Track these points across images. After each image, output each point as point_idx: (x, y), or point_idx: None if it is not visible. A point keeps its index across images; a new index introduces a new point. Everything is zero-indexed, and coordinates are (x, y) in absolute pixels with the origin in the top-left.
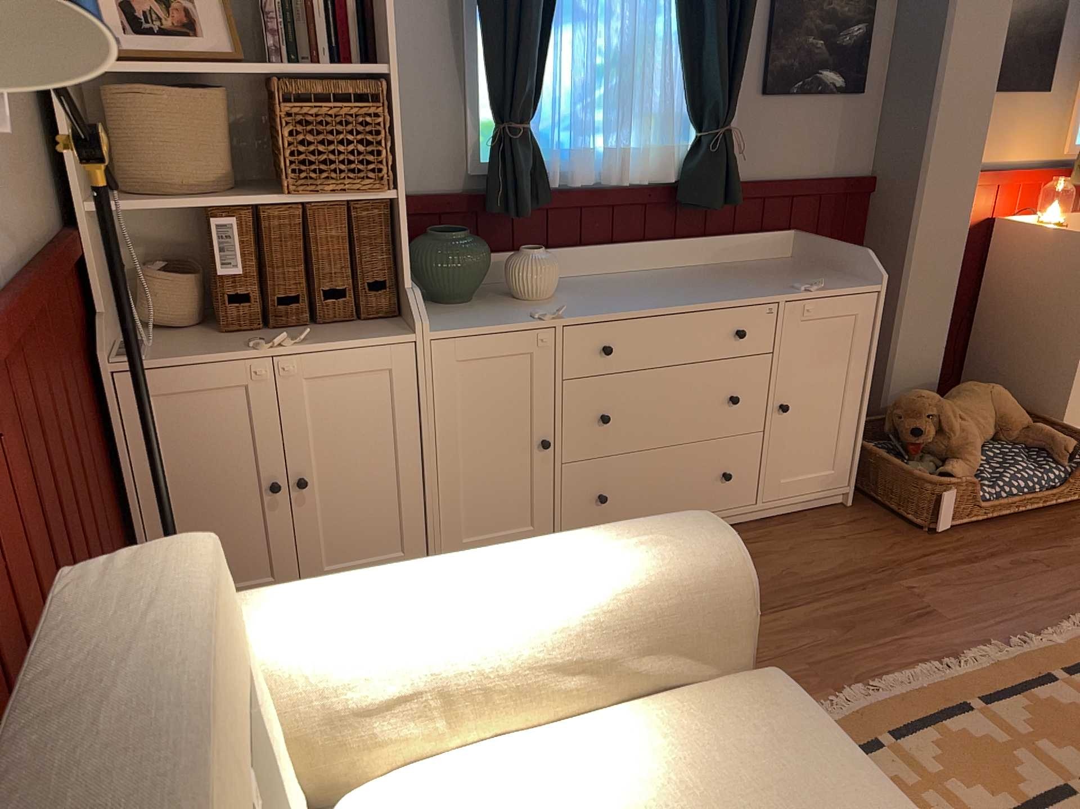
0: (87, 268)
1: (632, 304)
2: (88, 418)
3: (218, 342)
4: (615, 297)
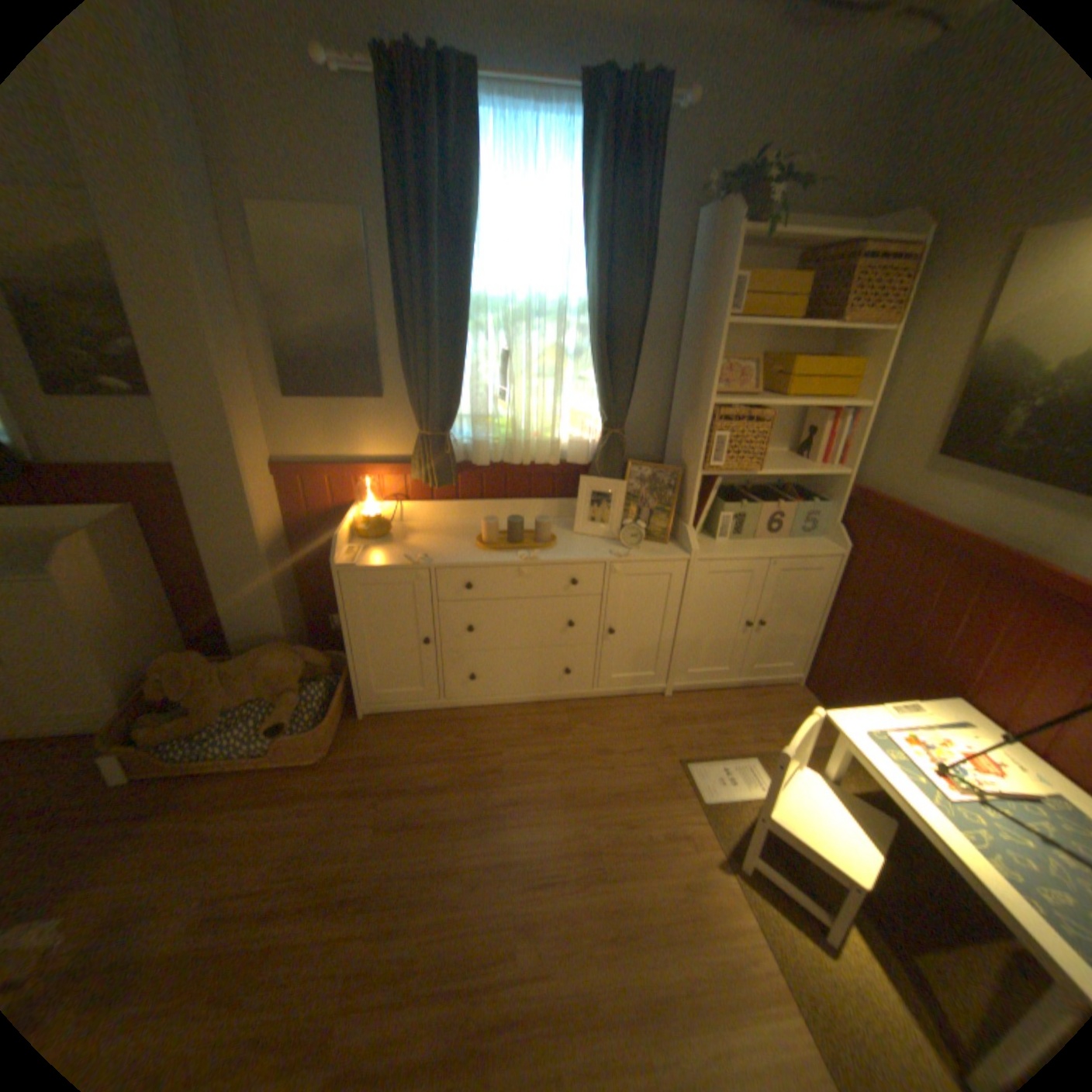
0: None
1: None
2: None
3: None
4: None
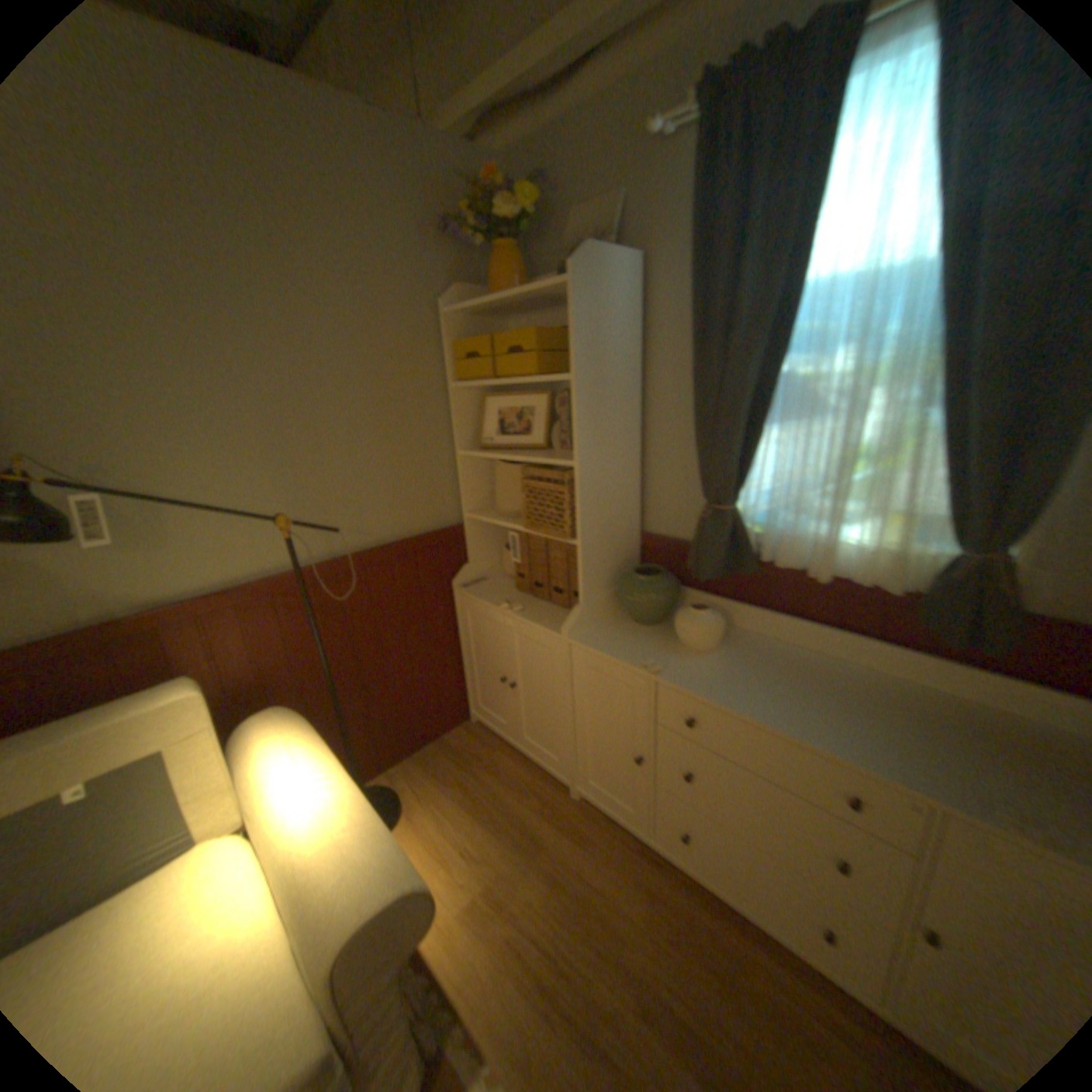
0: (468, 540)
1: (742, 698)
2: (430, 608)
3: (508, 592)
4: (756, 681)
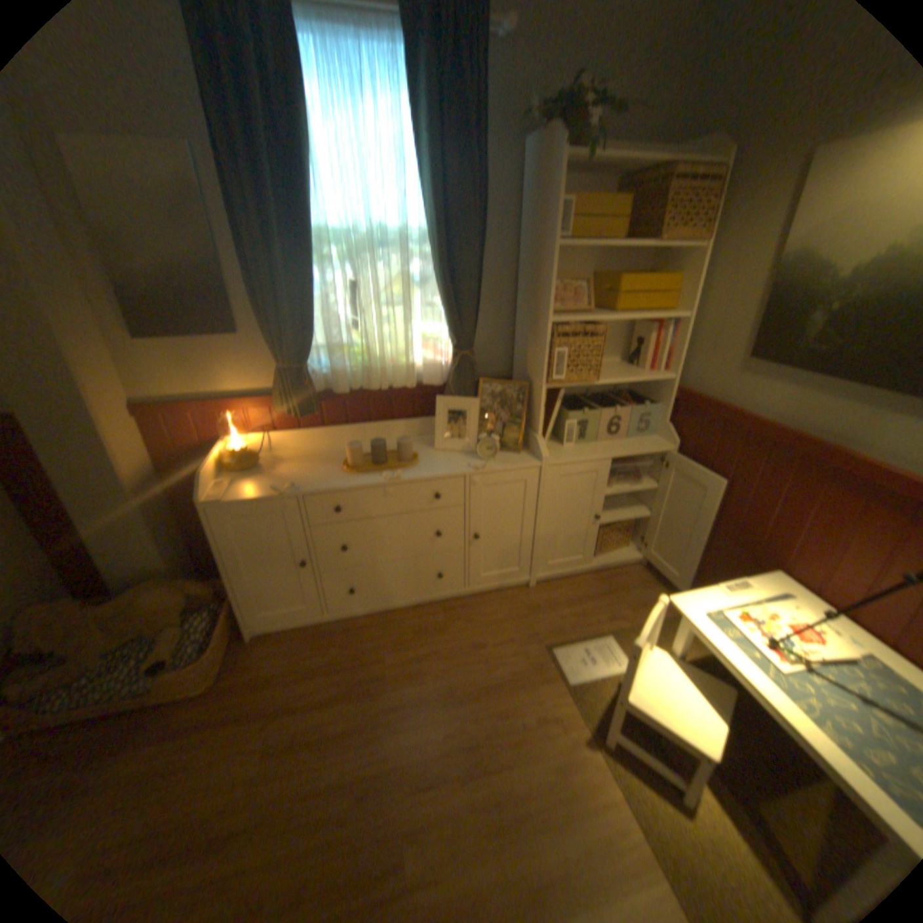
0: None
1: None
2: None
3: None
4: None
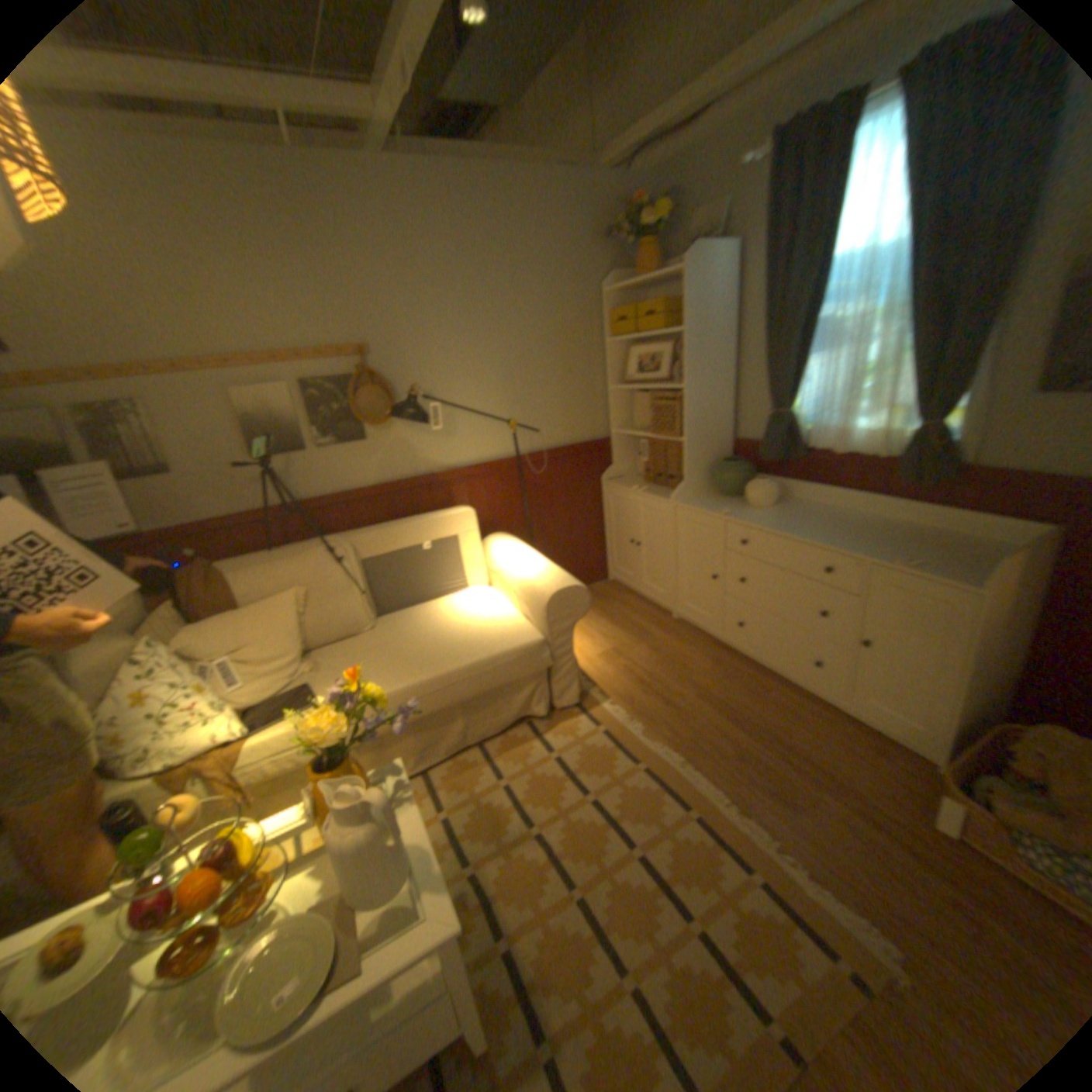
0: (610, 450)
1: (773, 525)
2: (583, 494)
3: (635, 484)
4: (787, 519)
